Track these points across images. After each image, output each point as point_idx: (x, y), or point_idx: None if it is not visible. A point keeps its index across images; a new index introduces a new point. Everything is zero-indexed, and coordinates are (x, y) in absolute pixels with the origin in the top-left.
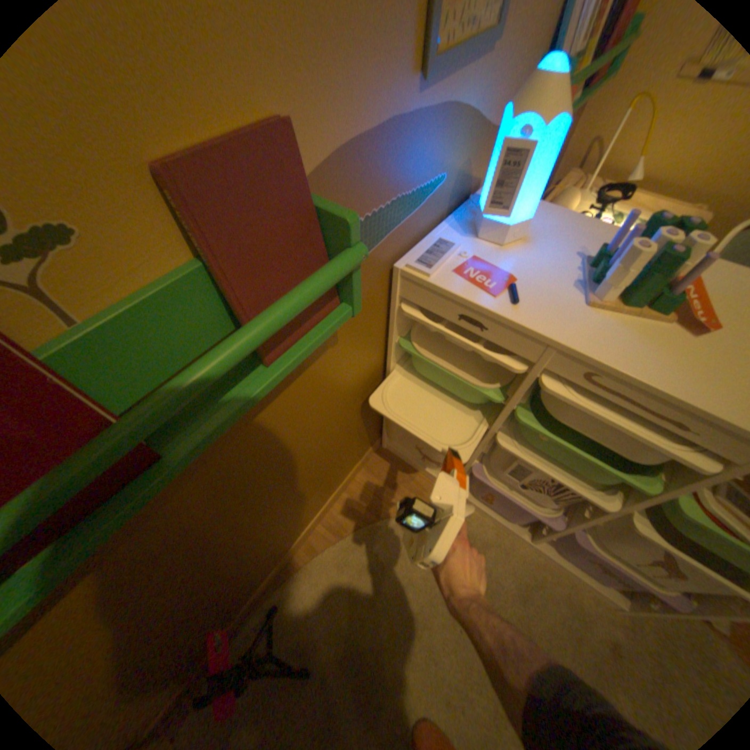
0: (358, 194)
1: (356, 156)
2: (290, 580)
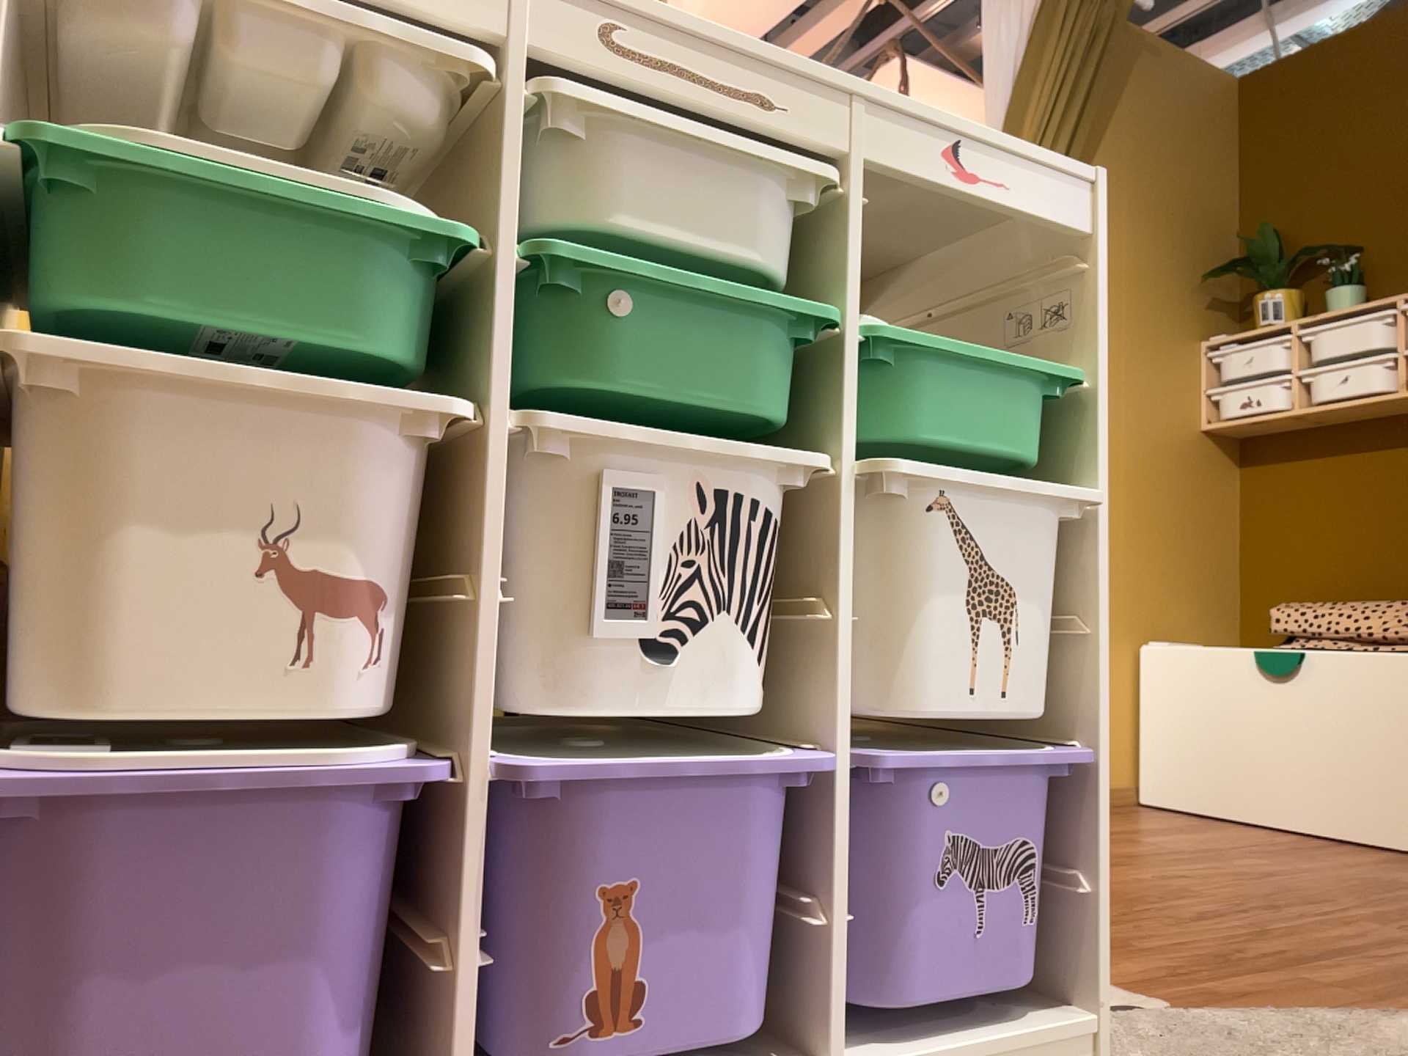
0: None
1: None
2: None
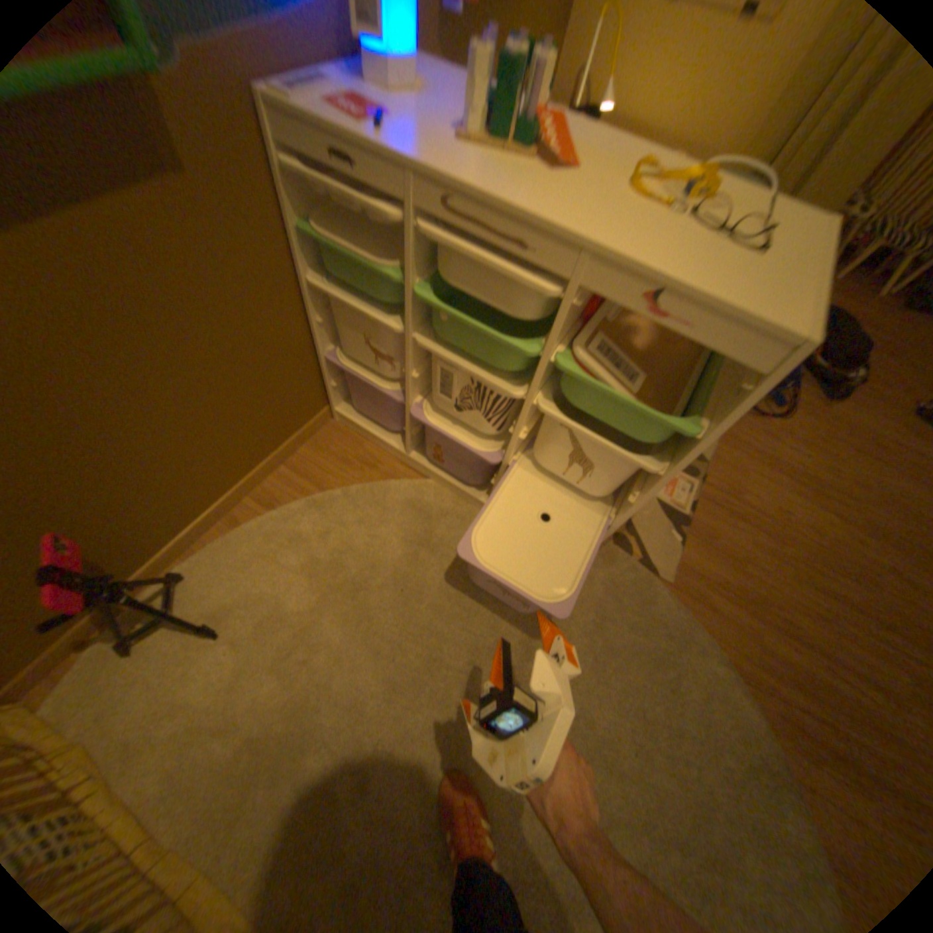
0: None
1: None
2: (204, 551)
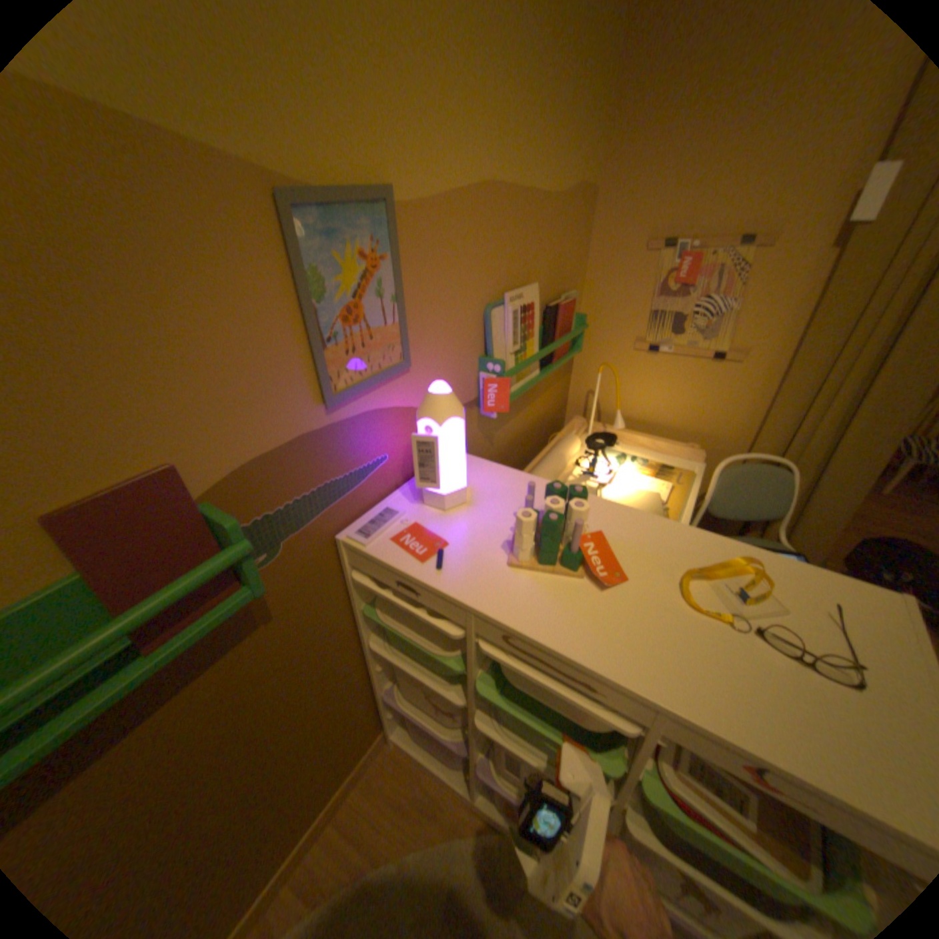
0: (270, 493)
1: (261, 470)
2: None
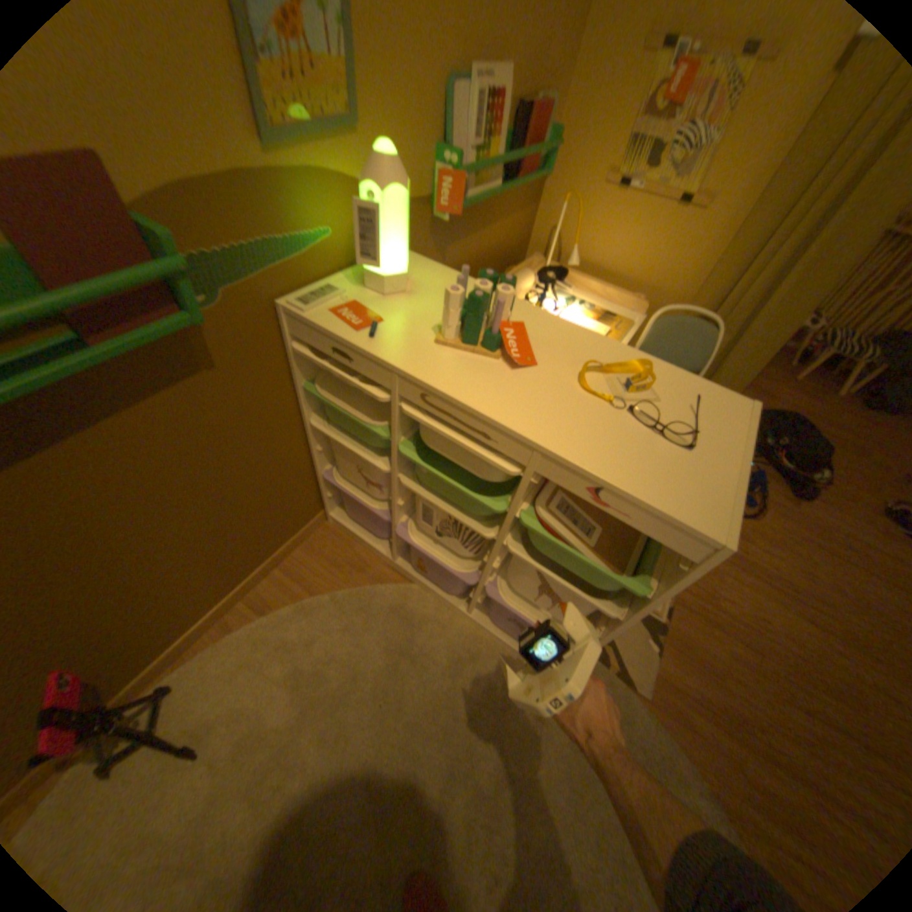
0: (203, 226)
1: (191, 194)
2: (193, 659)
